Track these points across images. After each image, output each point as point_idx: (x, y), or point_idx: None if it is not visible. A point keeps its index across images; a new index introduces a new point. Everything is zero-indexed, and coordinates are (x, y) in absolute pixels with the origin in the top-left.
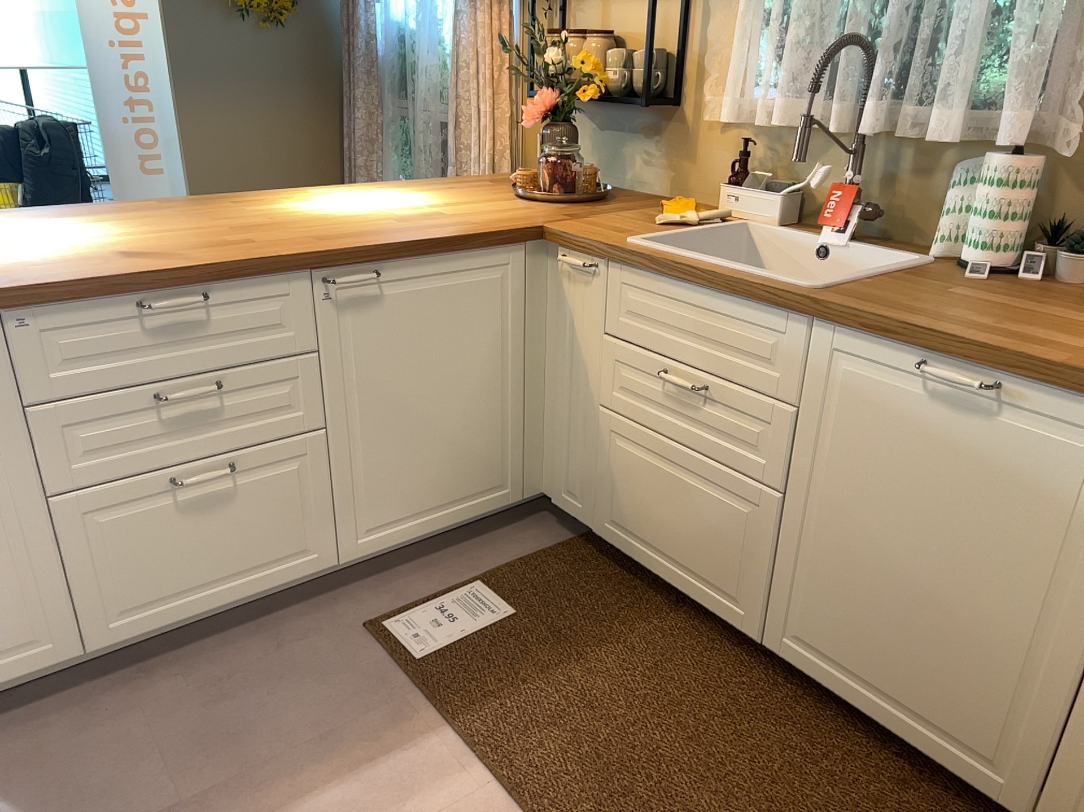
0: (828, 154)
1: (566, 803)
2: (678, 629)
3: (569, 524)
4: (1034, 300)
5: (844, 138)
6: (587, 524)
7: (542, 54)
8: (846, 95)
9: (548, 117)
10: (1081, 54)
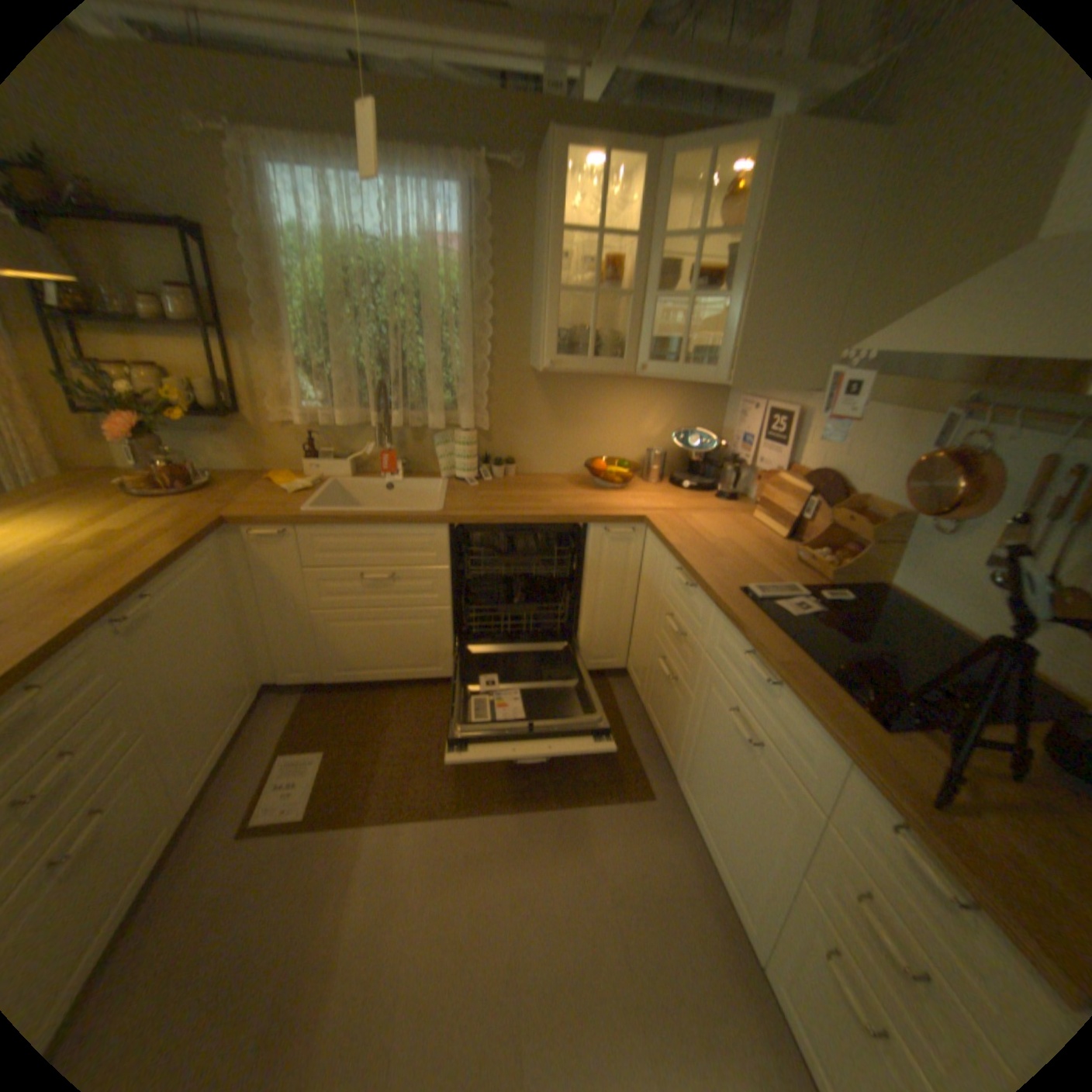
0: (364, 435)
1: (452, 800)
2: (406, 699)
3: (287, 692)
4: (505, 490)
5: (372, 427)
6: (315, 683)
7: (102, 384)
8: (368, 405)
9: (133, 433)
10: (477, 387)
